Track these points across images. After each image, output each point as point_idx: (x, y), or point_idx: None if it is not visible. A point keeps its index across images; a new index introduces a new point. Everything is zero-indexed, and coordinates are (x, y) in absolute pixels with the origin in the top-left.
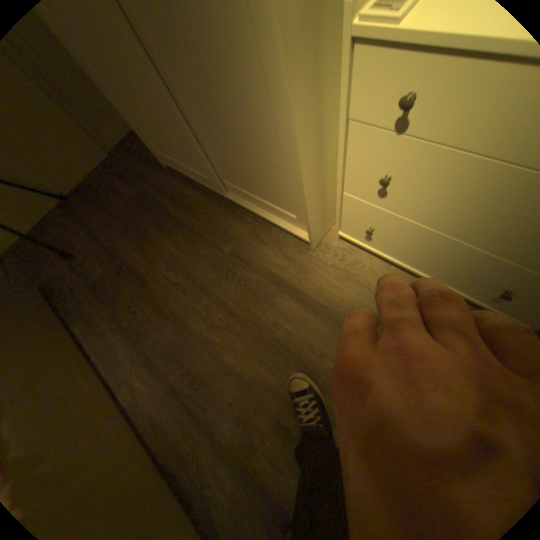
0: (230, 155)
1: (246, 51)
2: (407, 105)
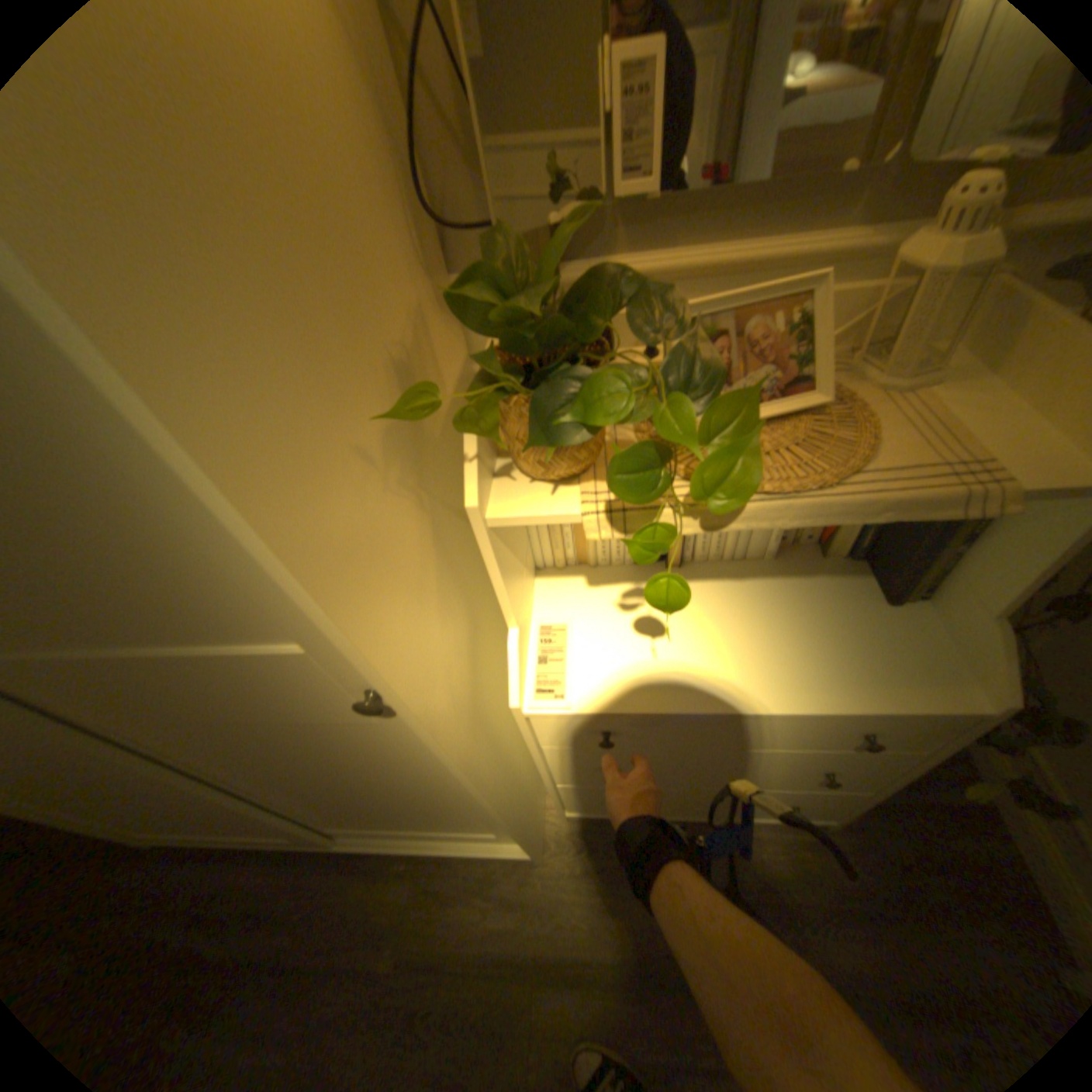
0: (347, 810)
1: (393, 757)
2: (605, 747)
